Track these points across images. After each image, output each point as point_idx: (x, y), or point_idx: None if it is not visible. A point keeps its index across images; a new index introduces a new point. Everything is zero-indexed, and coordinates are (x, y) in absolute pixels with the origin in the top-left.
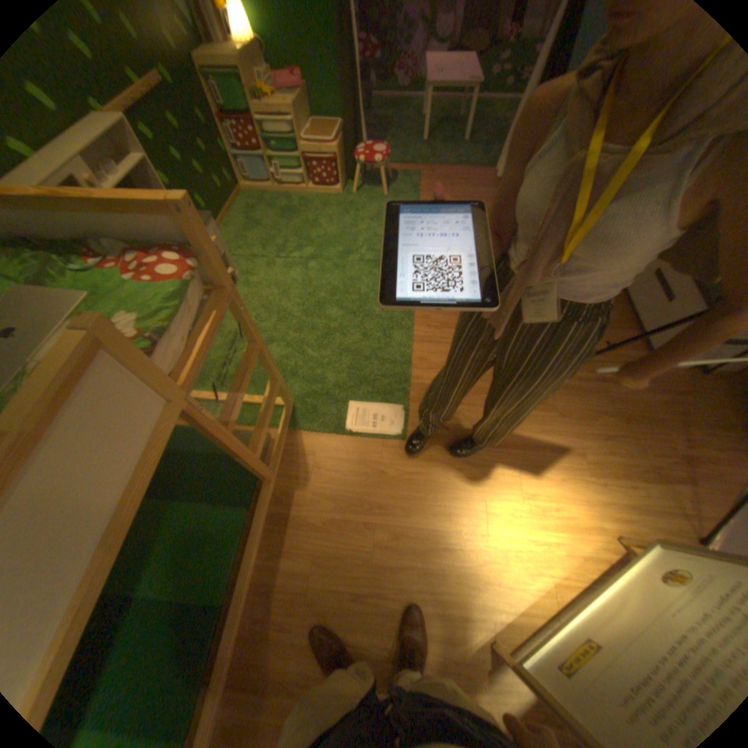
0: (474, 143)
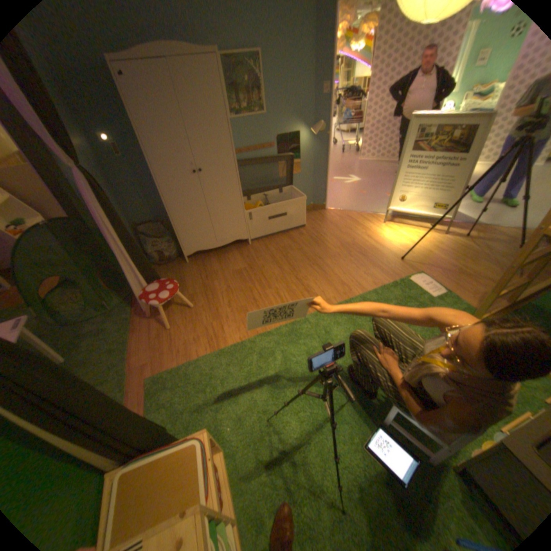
0: (66, 351)
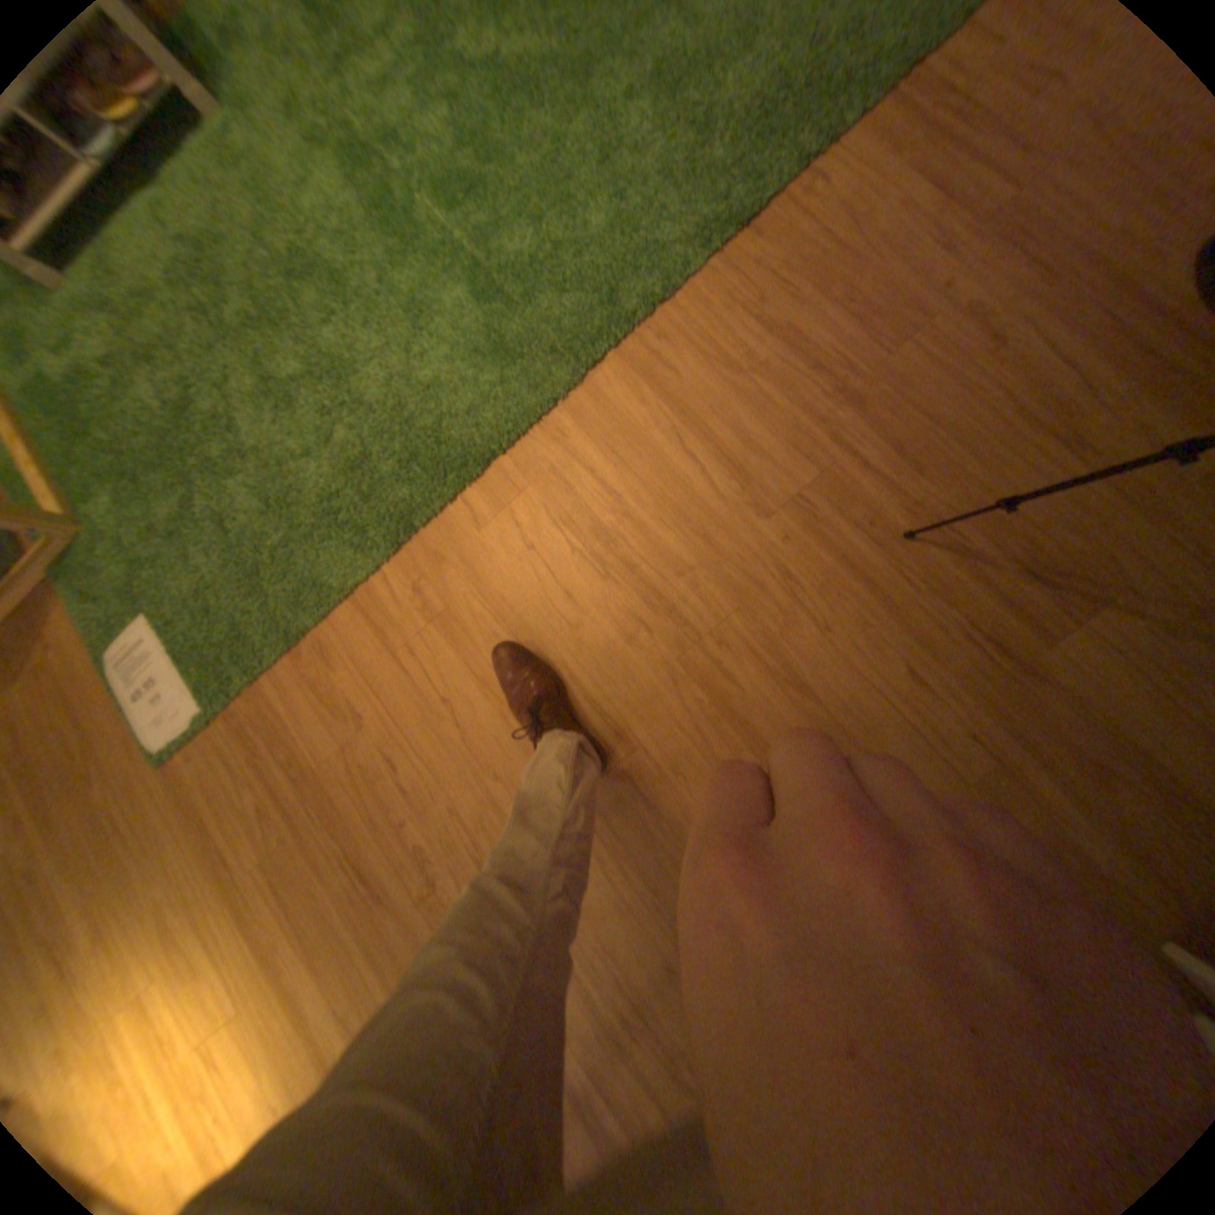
0: None
